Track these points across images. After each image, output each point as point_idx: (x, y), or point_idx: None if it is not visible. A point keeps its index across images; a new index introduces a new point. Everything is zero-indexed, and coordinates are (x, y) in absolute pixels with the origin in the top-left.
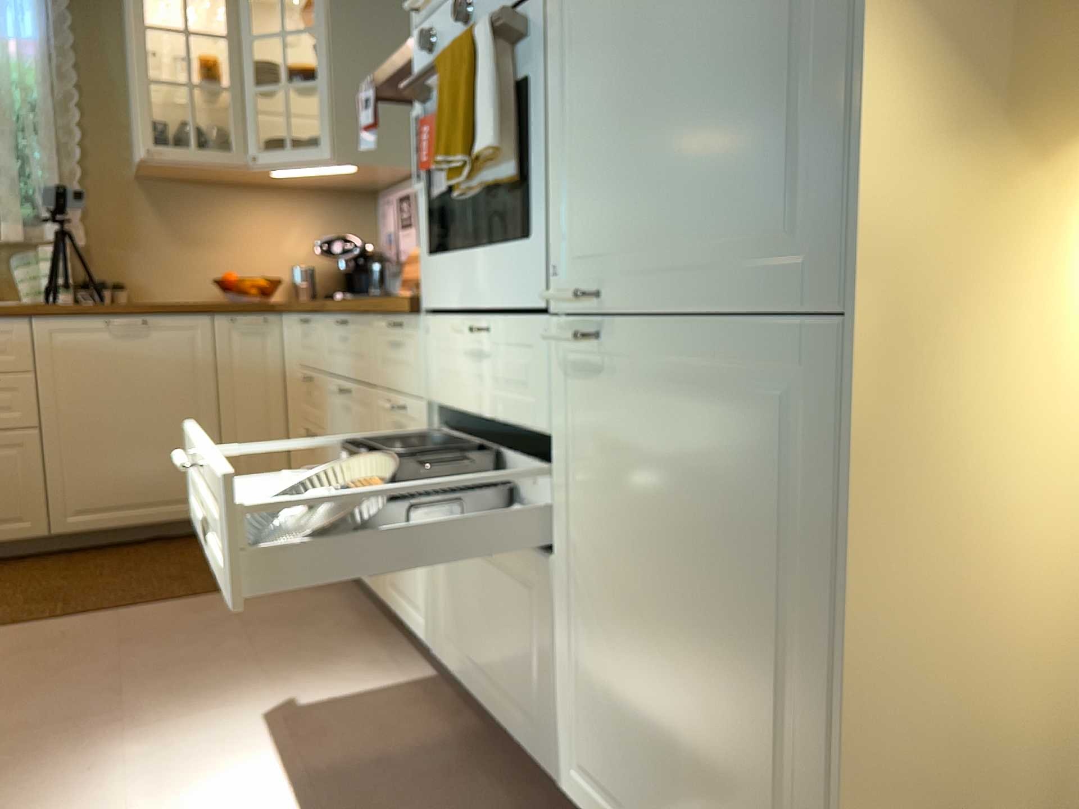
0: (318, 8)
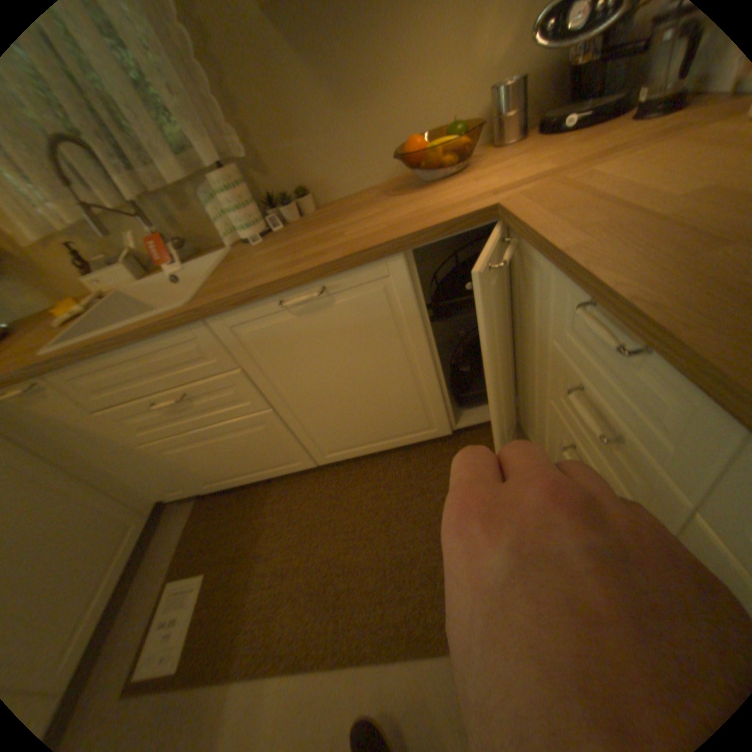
0: None
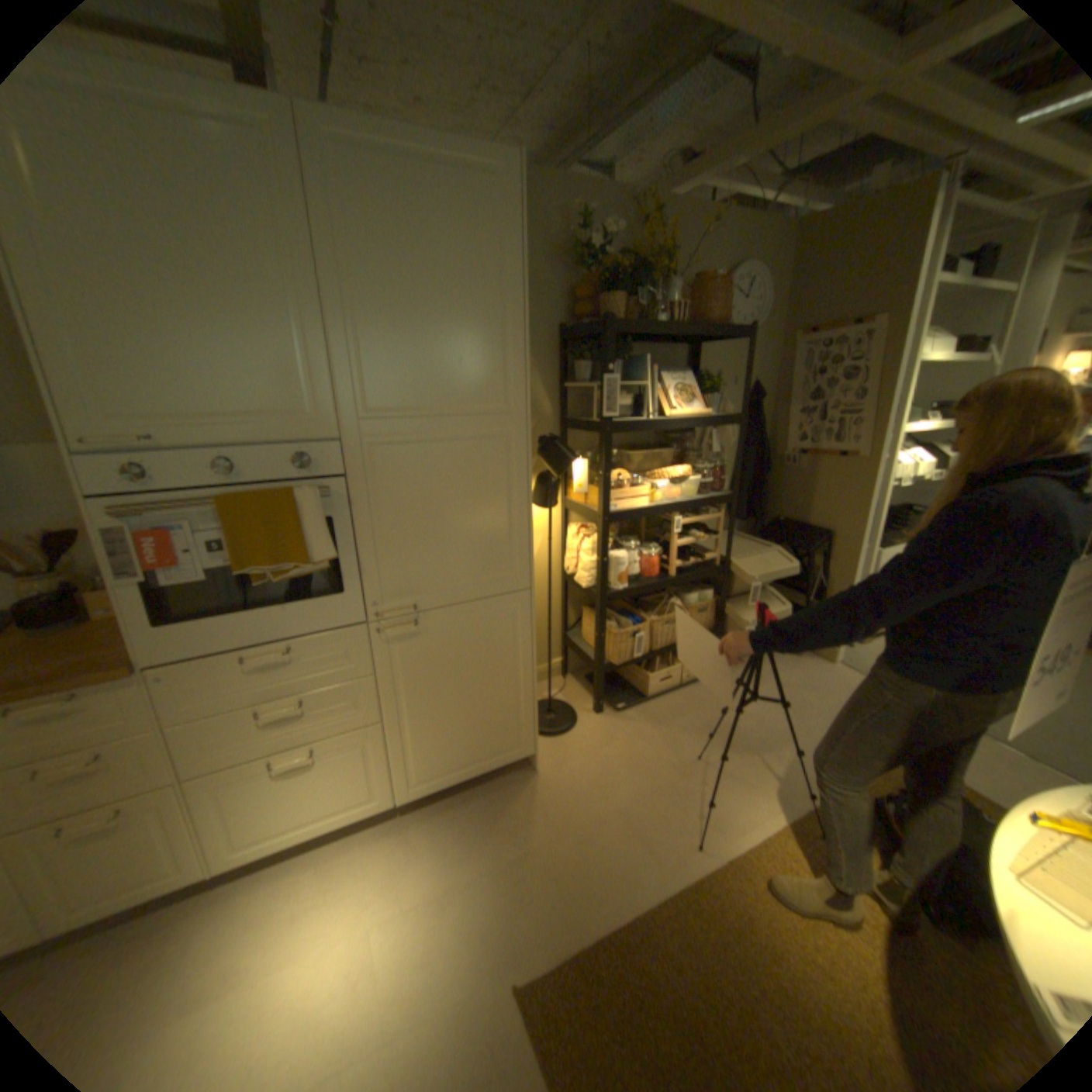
0: None
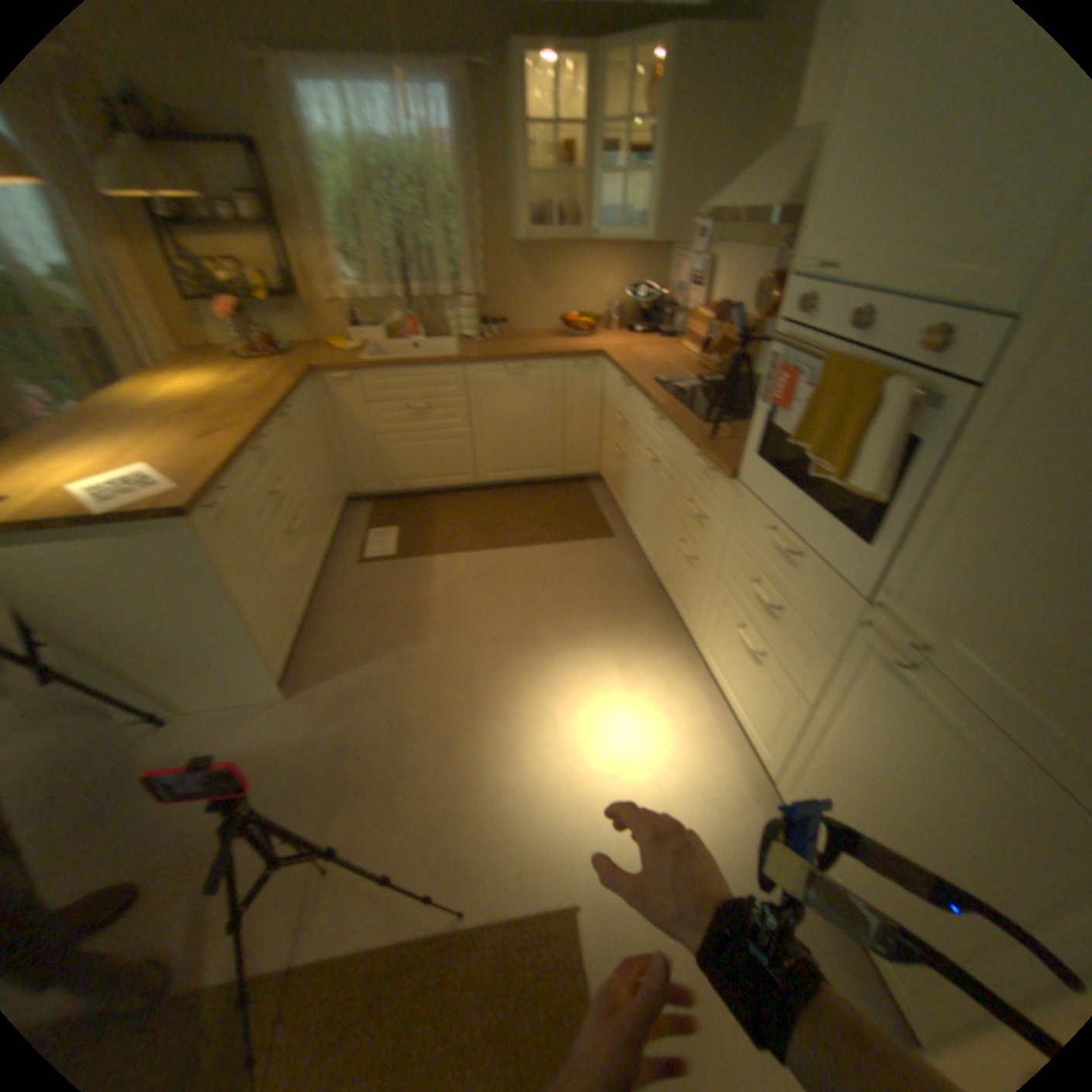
0: (661, 90)
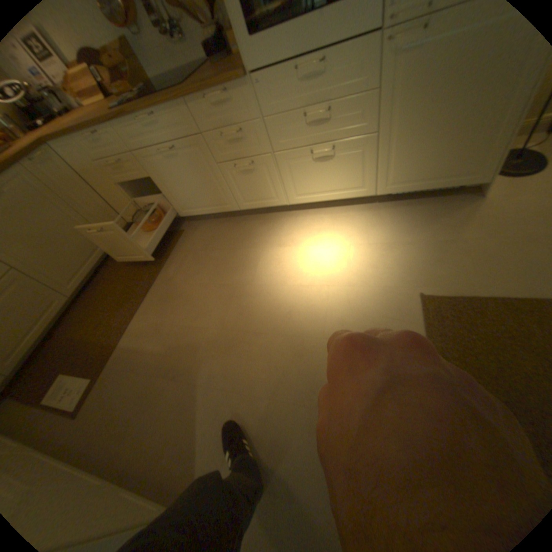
0: None
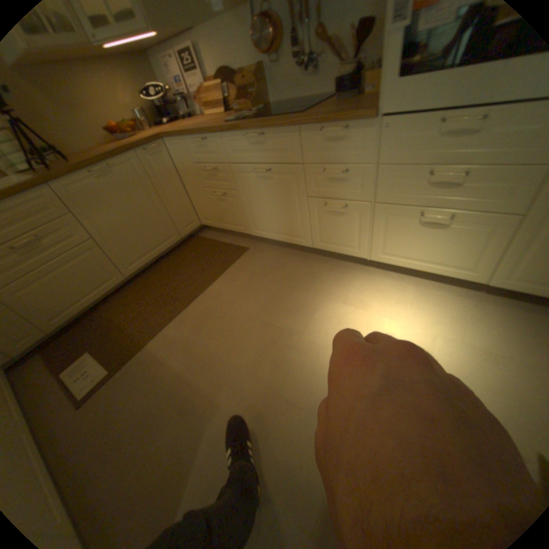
0: None
